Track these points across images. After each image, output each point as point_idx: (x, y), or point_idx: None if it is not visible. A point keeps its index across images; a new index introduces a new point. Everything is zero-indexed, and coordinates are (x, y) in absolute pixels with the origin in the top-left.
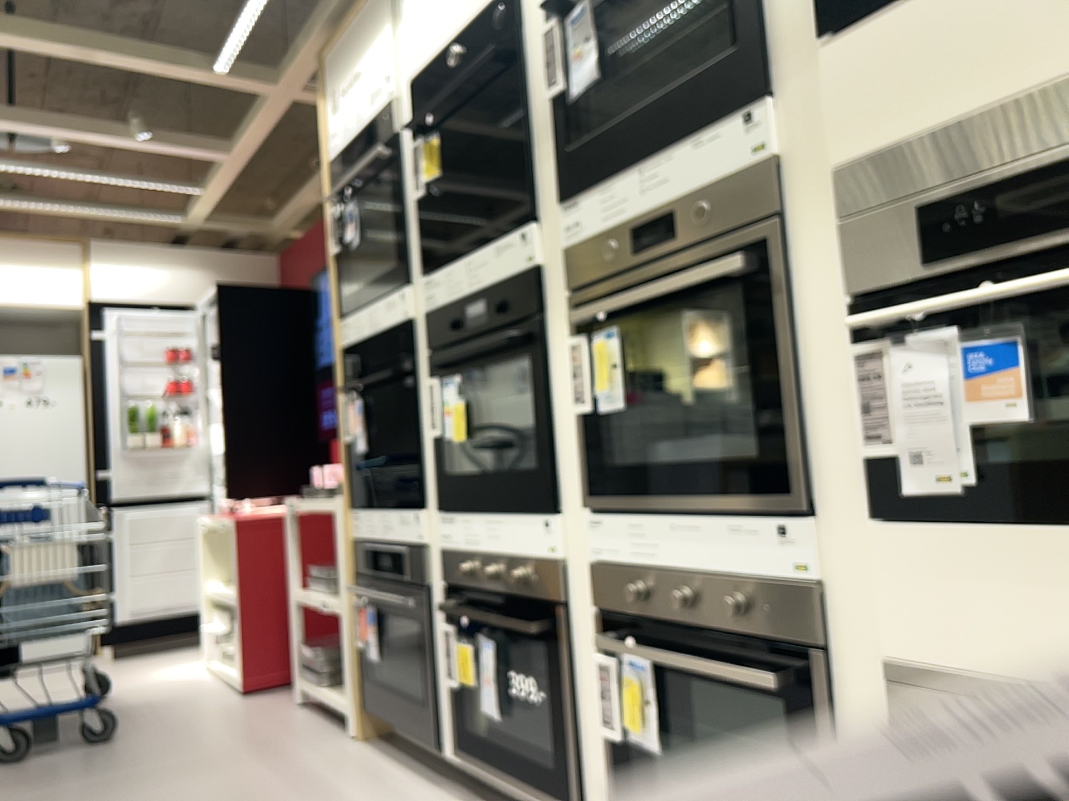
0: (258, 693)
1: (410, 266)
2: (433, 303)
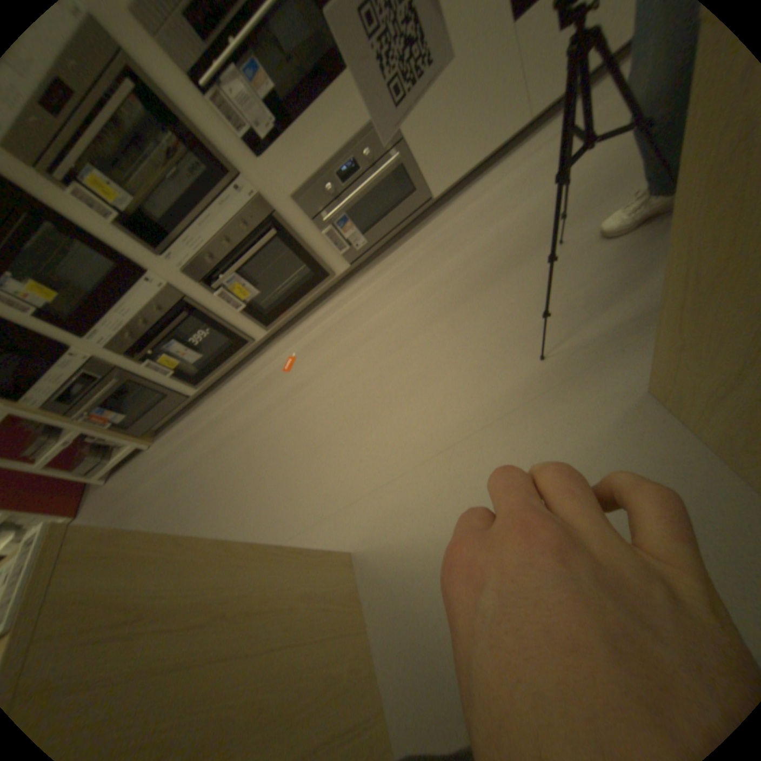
0: (80, 511)
1: None
2: None
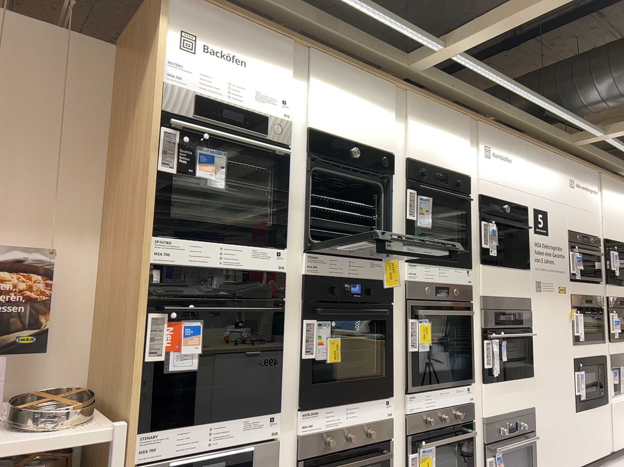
0: None
1: (289, 237)
2: (316, 270)
